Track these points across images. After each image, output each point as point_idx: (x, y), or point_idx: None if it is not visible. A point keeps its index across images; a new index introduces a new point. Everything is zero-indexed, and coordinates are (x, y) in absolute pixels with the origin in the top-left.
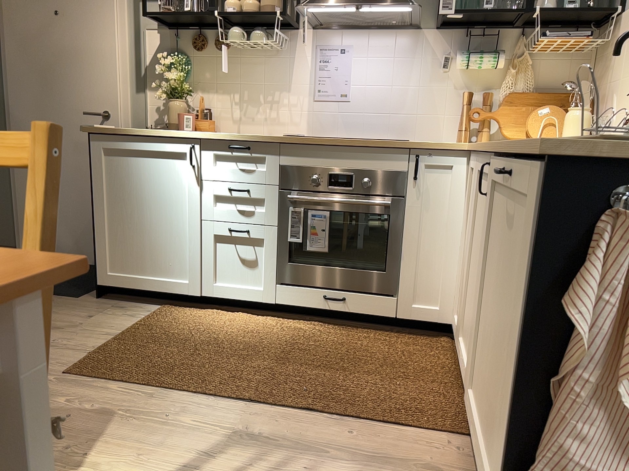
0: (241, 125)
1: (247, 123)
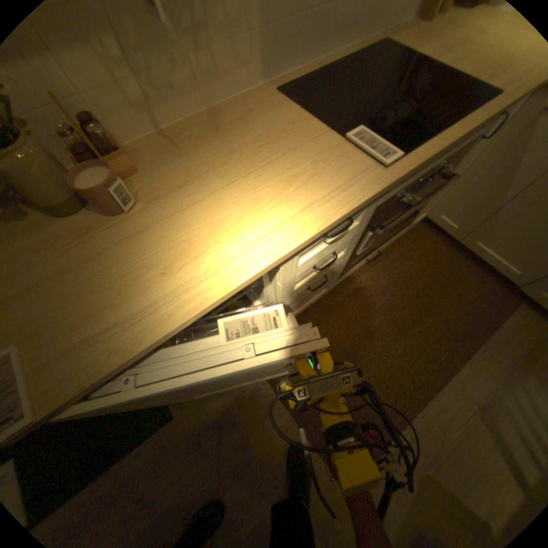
0: (155, 107)
1: (165, 99)
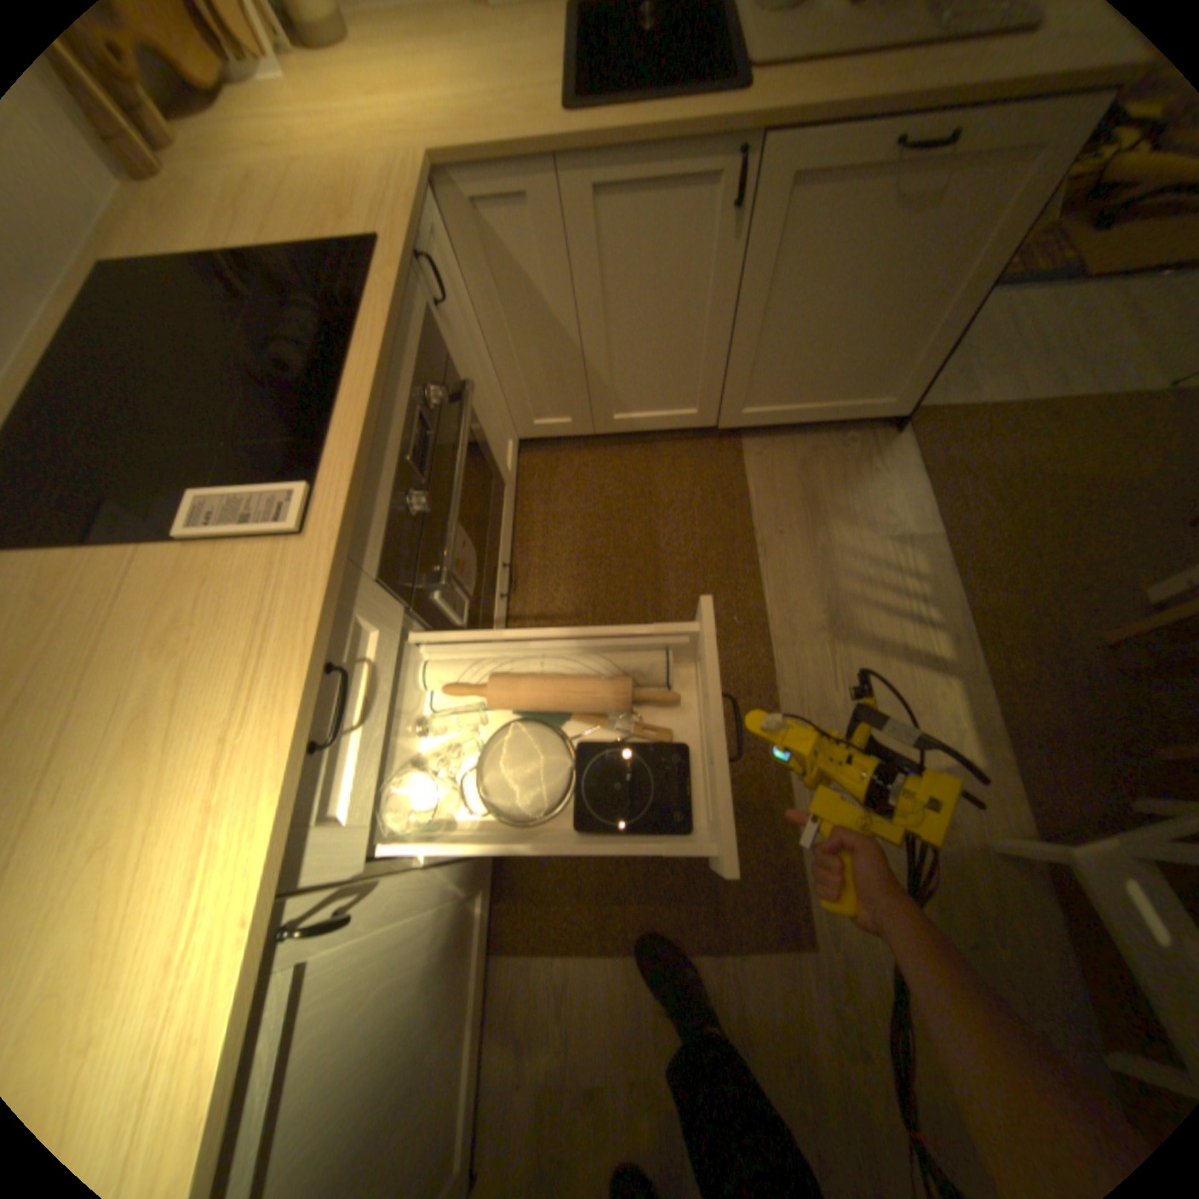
0: None
1: None
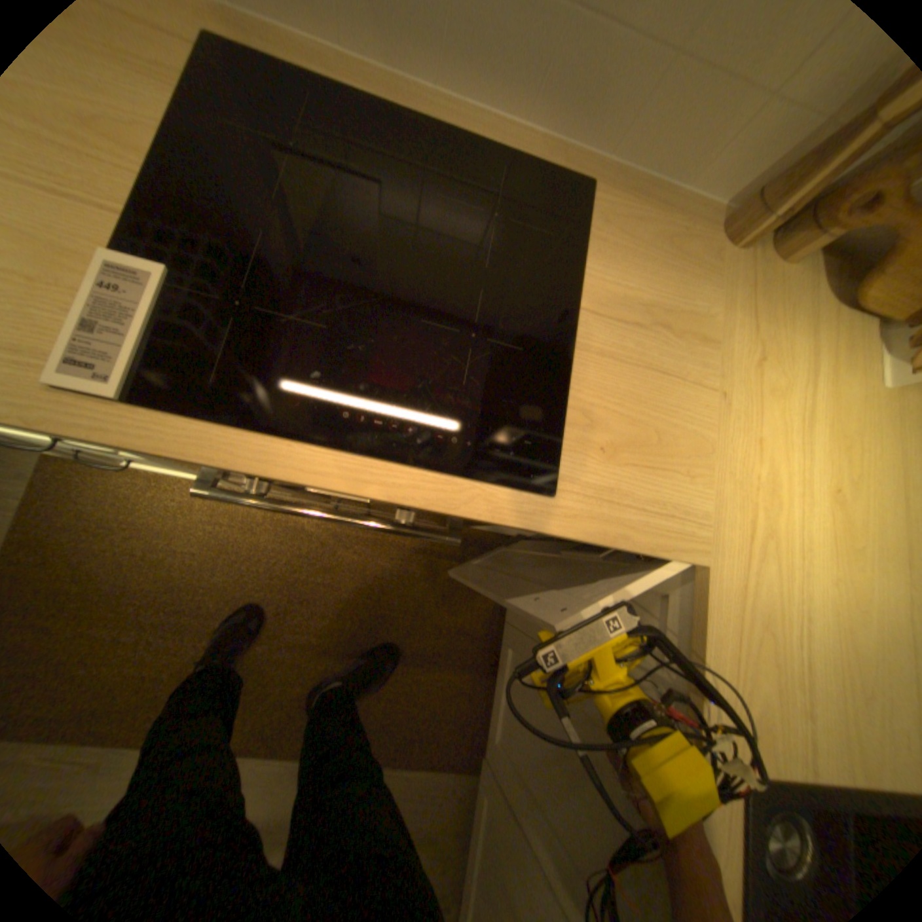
0: None
1: None
